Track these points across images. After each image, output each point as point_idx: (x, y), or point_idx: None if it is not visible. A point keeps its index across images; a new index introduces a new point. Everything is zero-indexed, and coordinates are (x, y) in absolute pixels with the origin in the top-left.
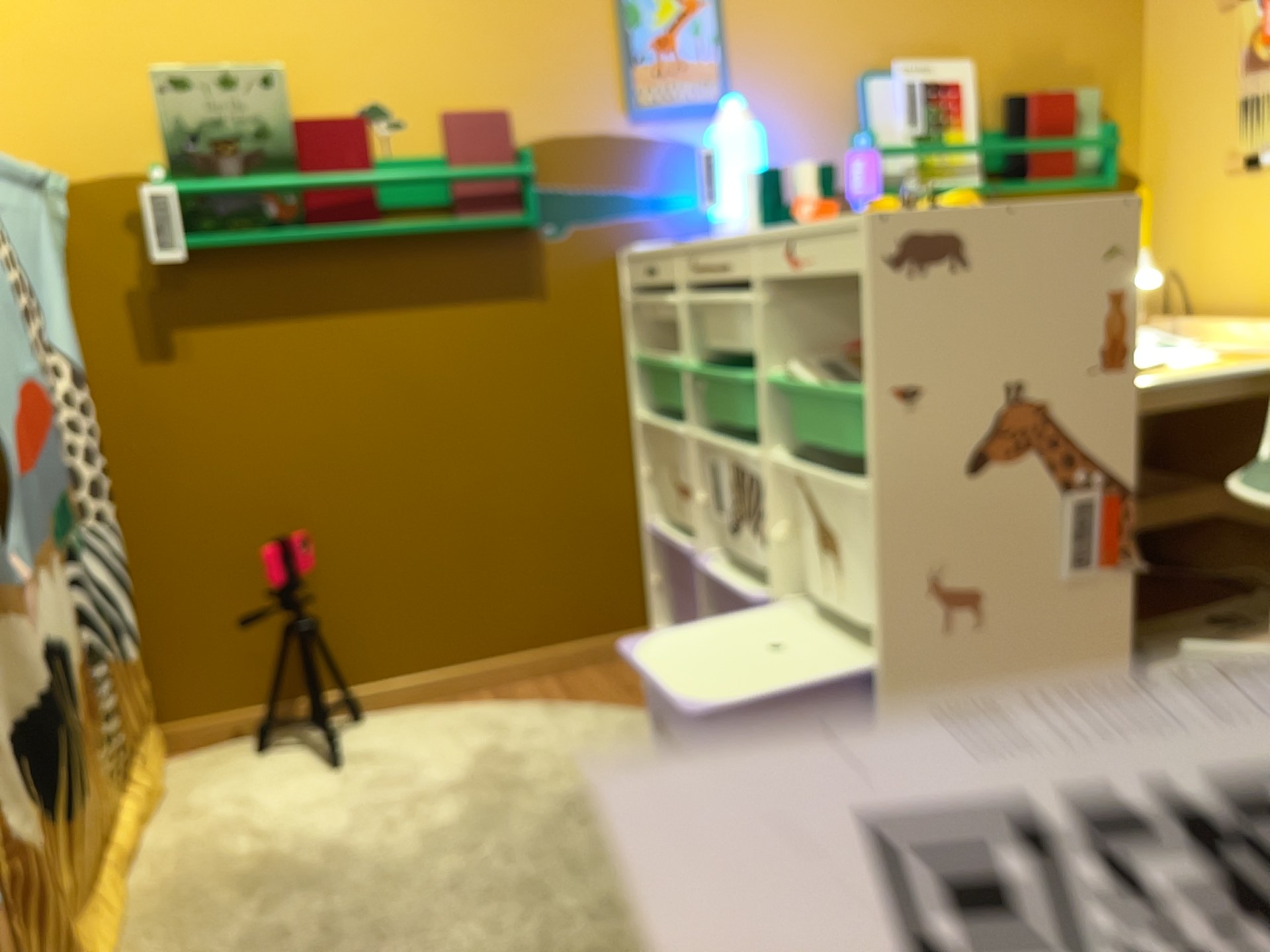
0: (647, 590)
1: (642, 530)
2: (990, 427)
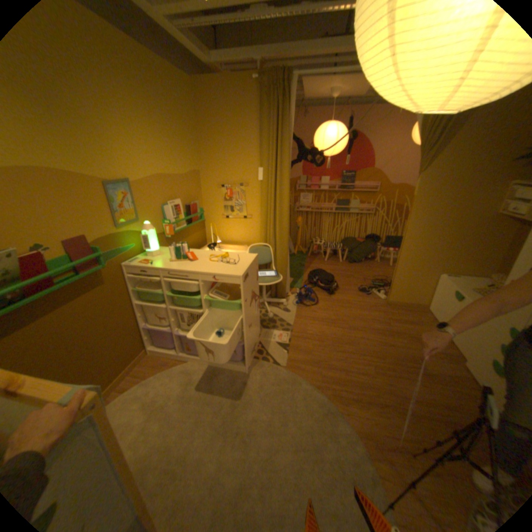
0: (142, 341)
1: (139, 328)
2: (249, 297)
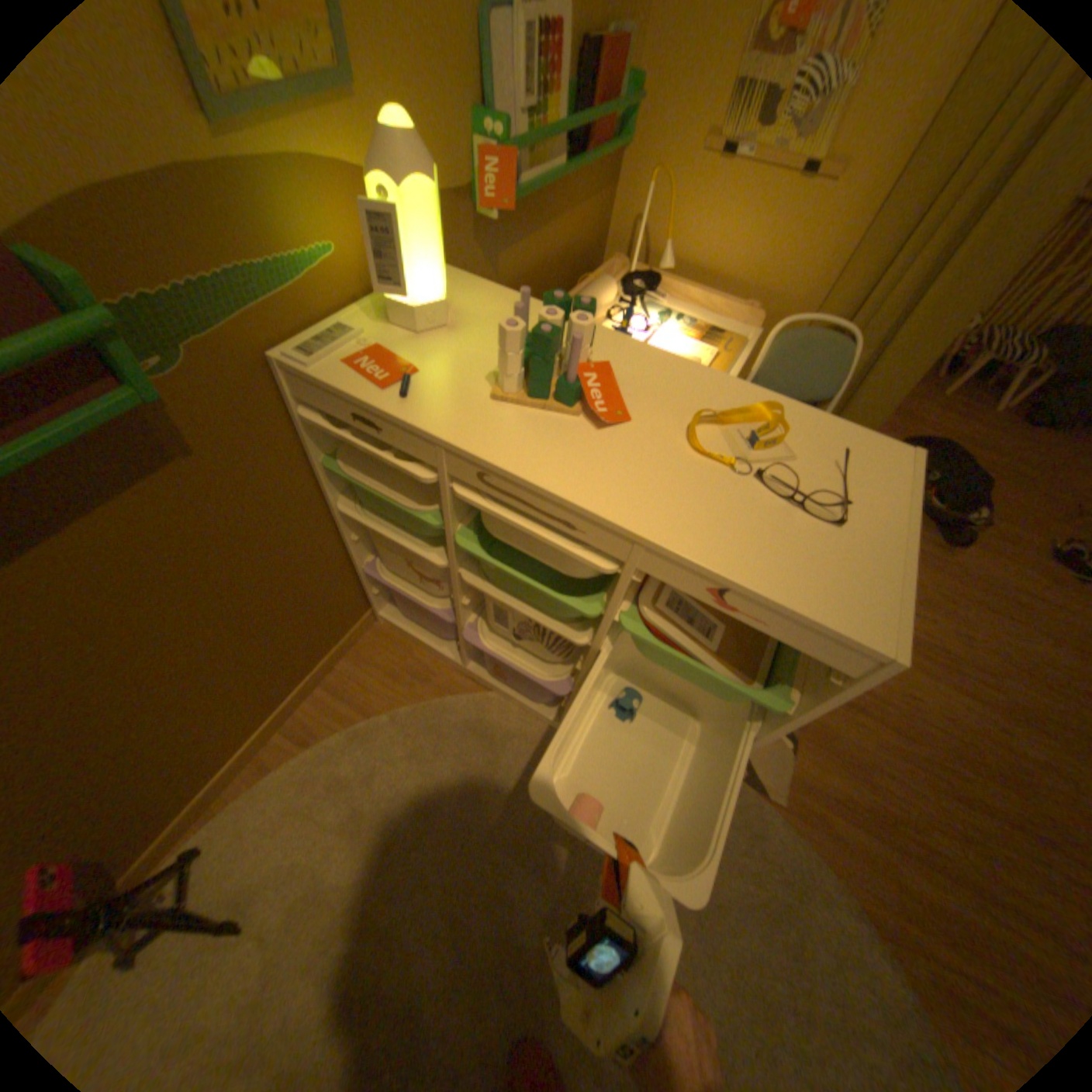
0: (364, 594)
1: (353, 566)
2: None
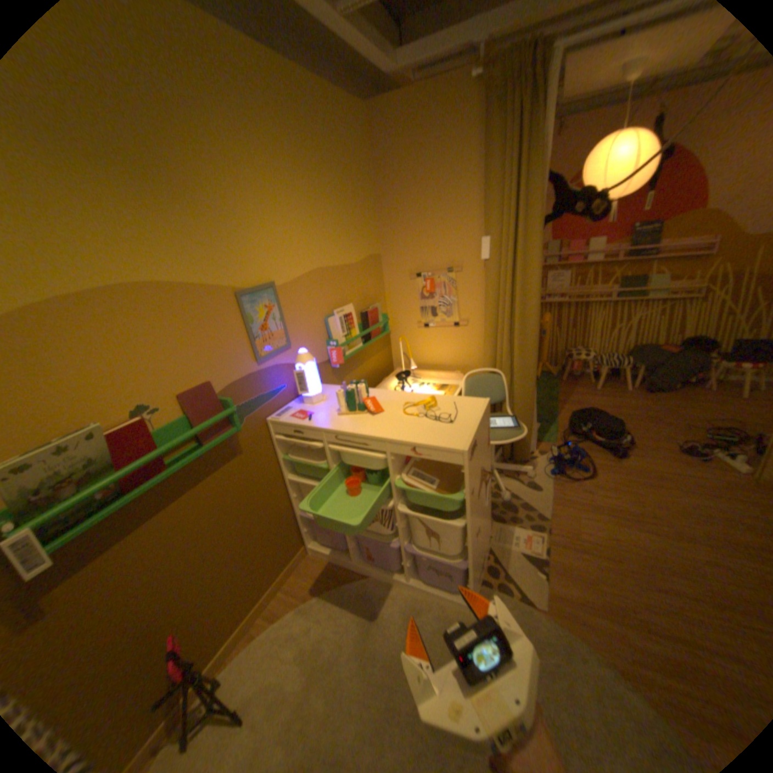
0: (300, 534)
1: (294, 515)
2: (477, 481)
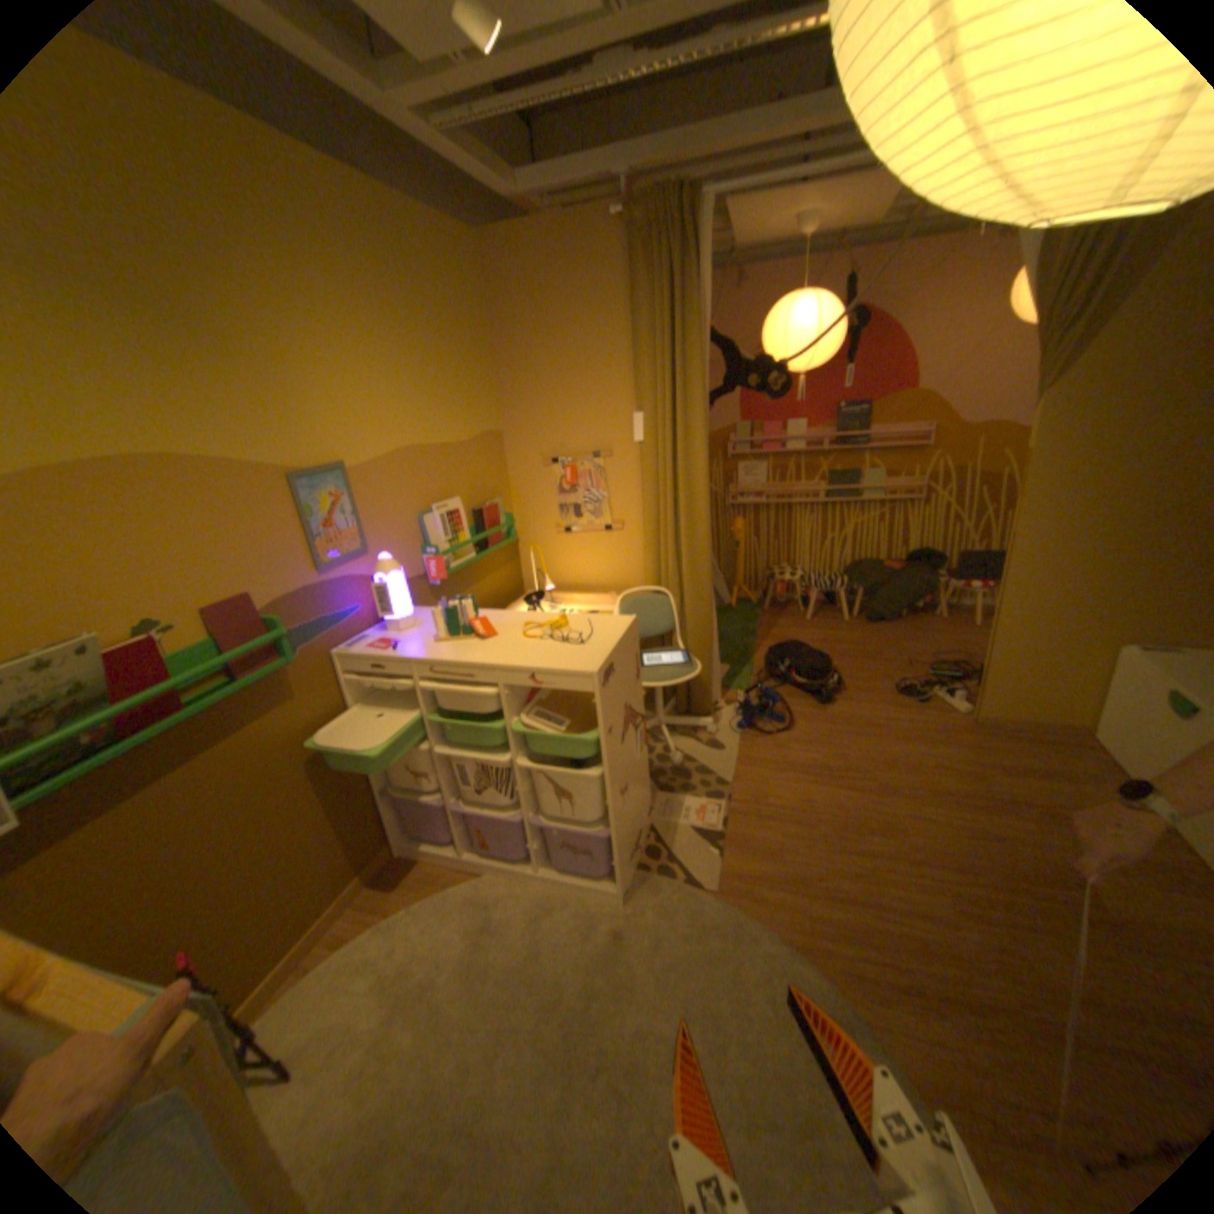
0: (381, 825)
1: (372, 795)
2: (619, 721)
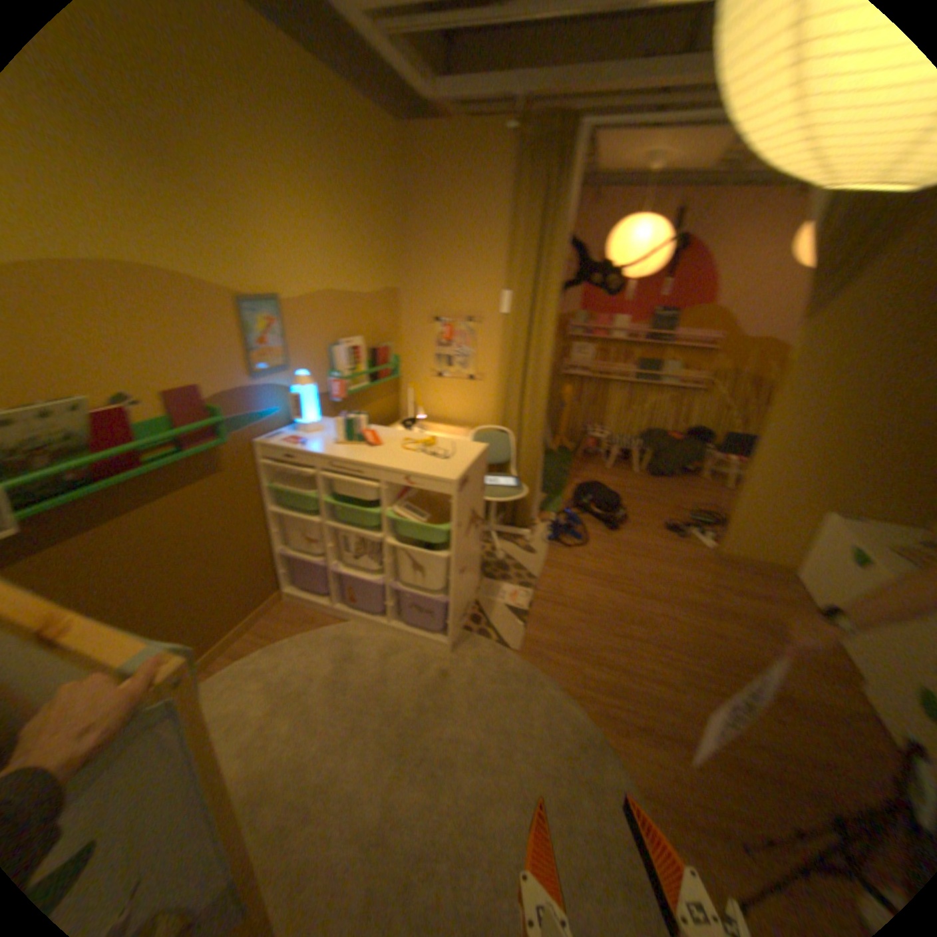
0: (274, 577)
1: (270, 554)
2: (464, 520)
